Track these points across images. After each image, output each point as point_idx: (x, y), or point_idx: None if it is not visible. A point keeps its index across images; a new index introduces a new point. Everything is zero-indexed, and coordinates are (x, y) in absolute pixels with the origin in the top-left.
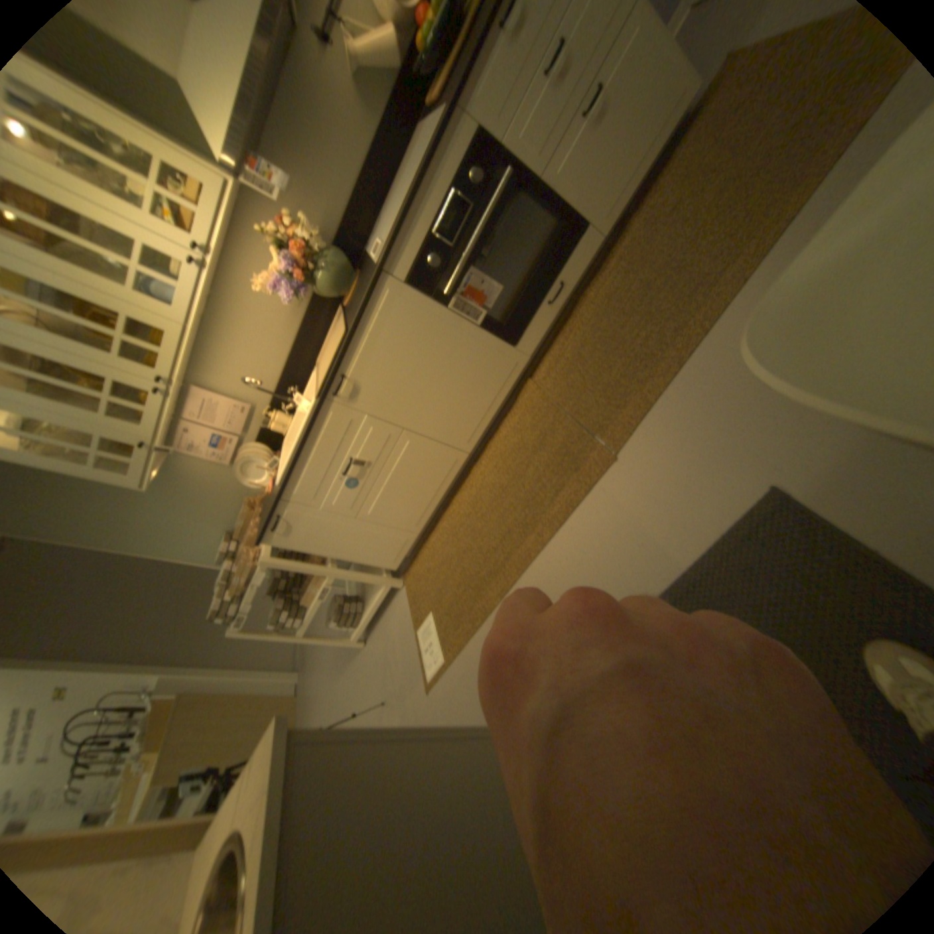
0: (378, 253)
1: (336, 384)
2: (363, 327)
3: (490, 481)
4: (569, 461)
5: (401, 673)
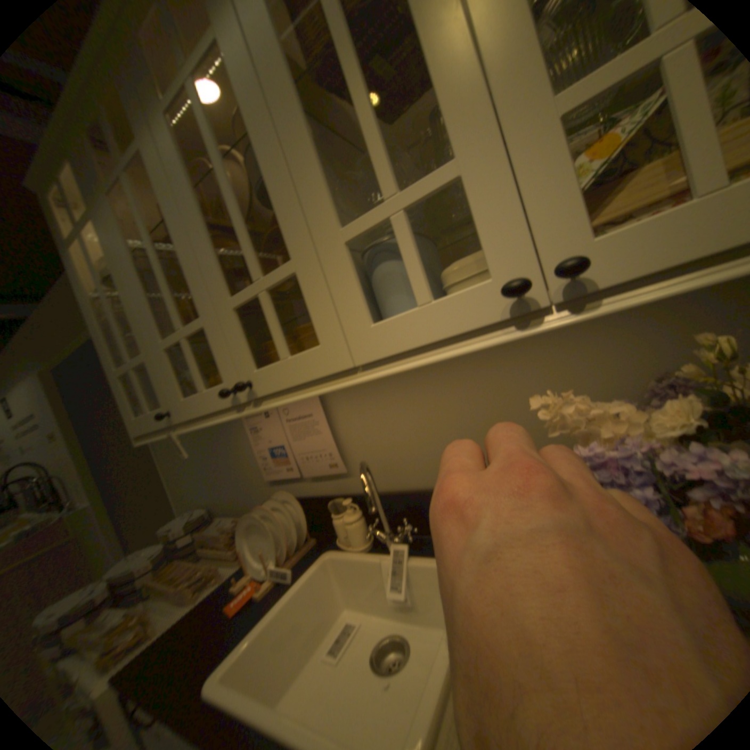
0: None
1: None
2: None
3: None
4: None
5: None
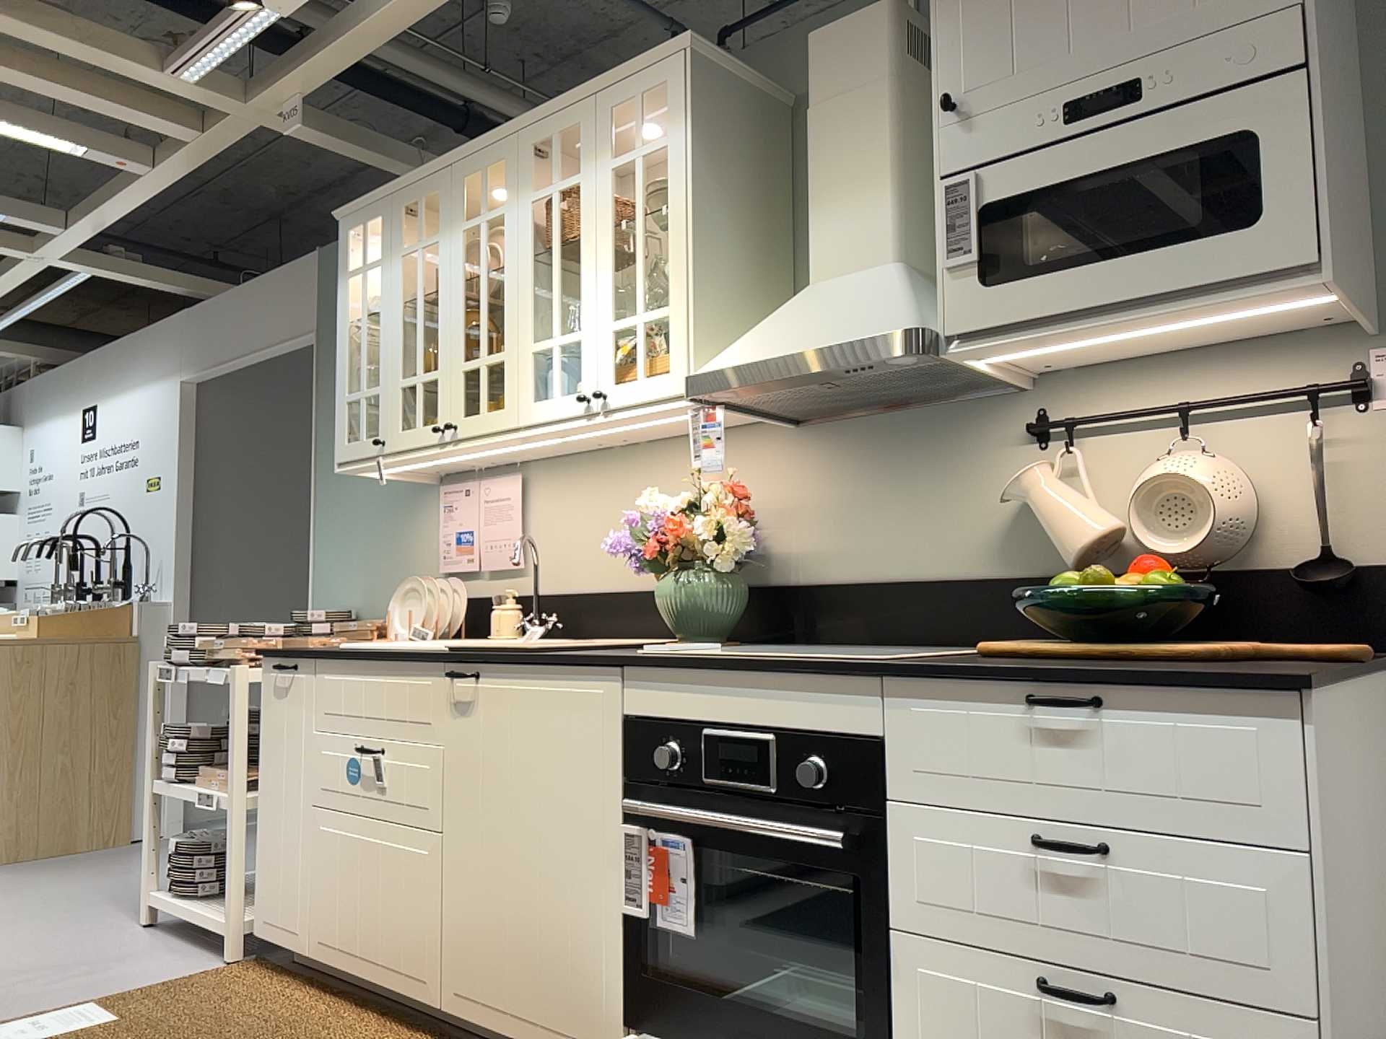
0: (650, 651)
1: (459, 670)
2: (539, 675)
3: None
4: None
5: (17, 994)
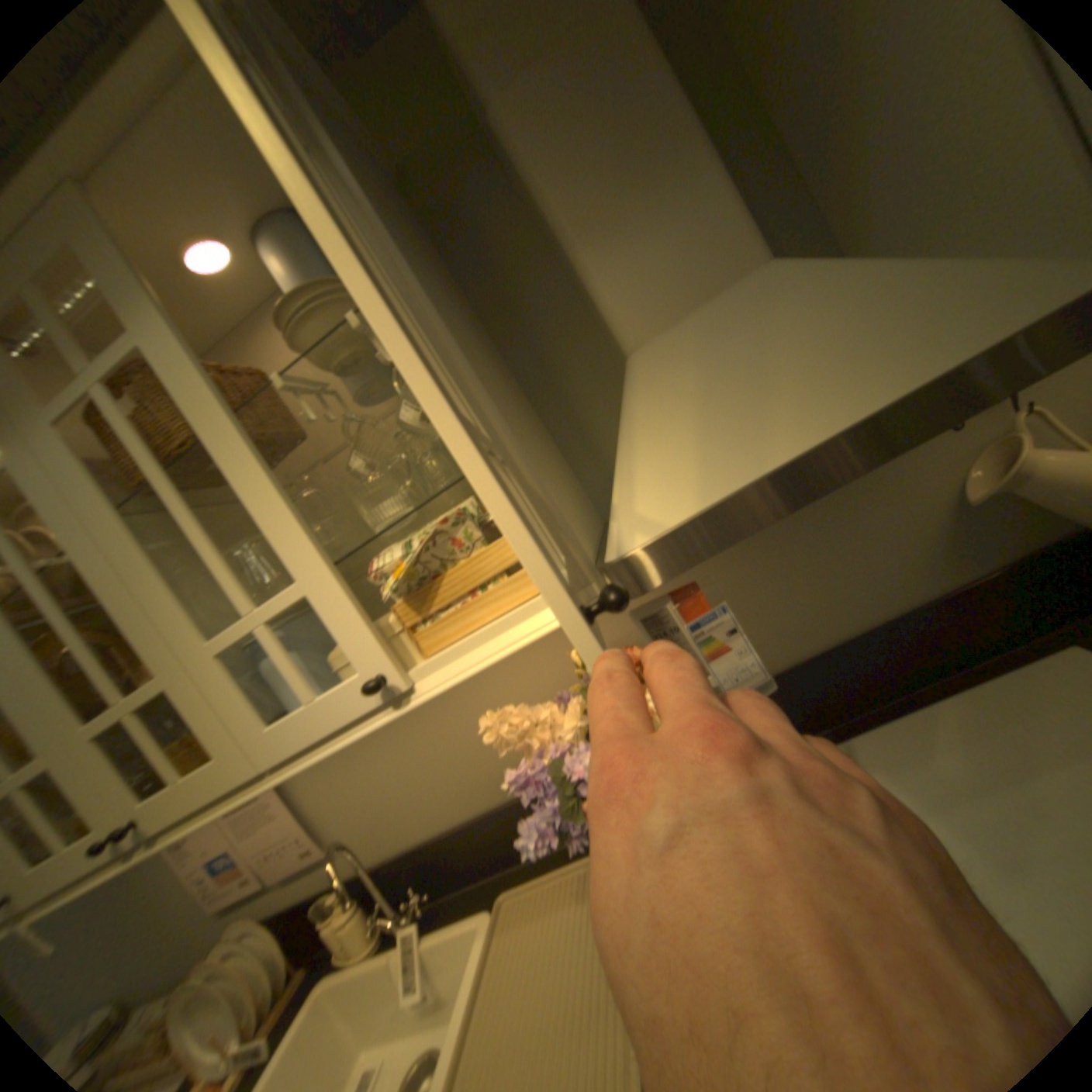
0: None
1: None
2: None
3: None
4: None
5: None
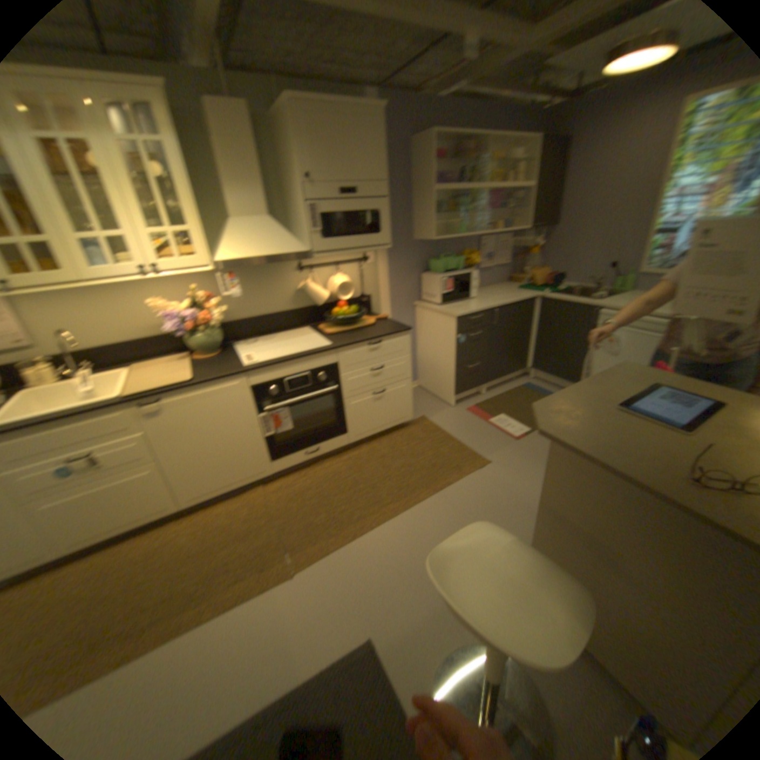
0: (247, 365)
1: (142, 404)
2: (200, 389)
3: (175, 547)
4: (255, 566)
5: None
